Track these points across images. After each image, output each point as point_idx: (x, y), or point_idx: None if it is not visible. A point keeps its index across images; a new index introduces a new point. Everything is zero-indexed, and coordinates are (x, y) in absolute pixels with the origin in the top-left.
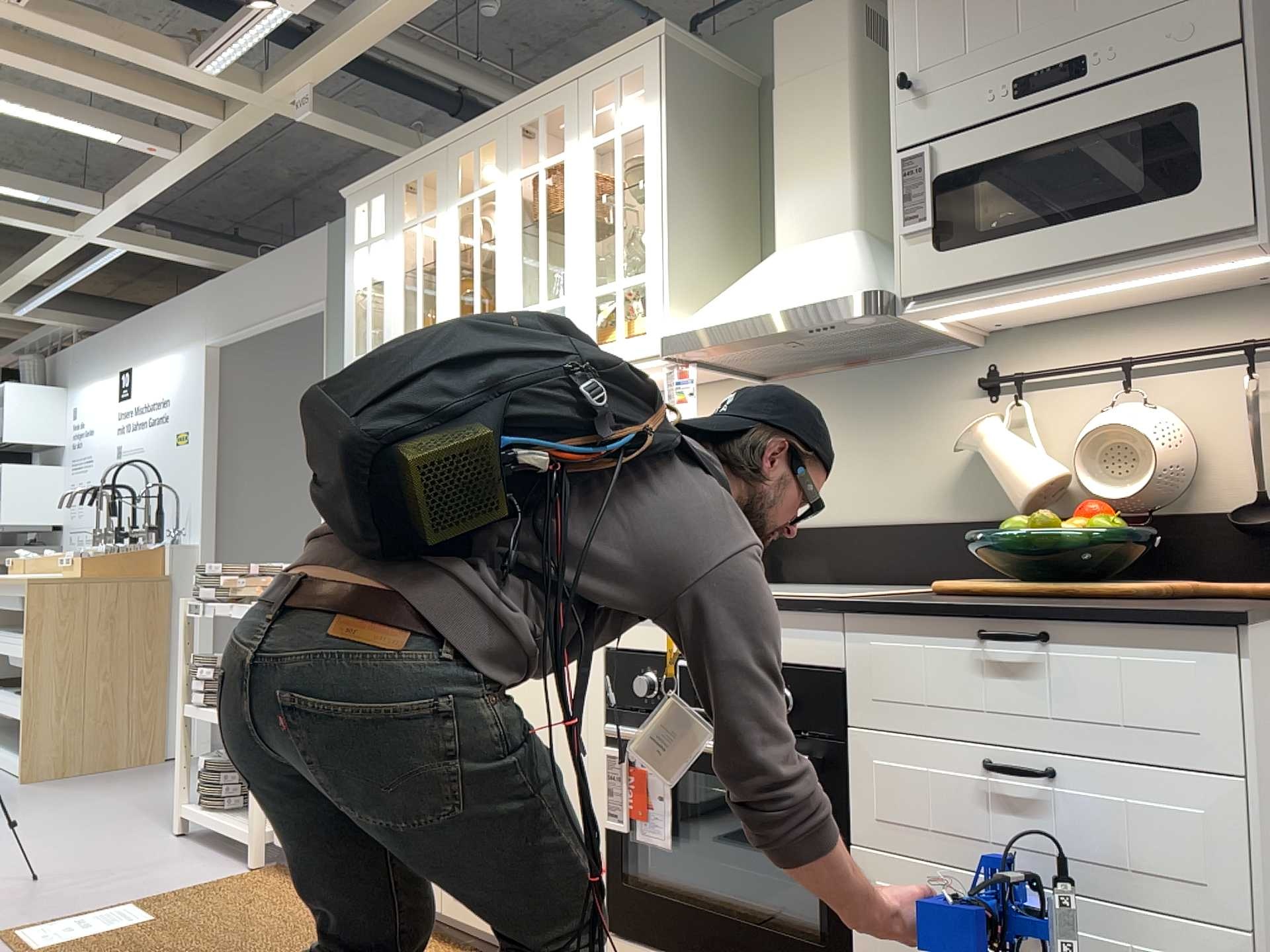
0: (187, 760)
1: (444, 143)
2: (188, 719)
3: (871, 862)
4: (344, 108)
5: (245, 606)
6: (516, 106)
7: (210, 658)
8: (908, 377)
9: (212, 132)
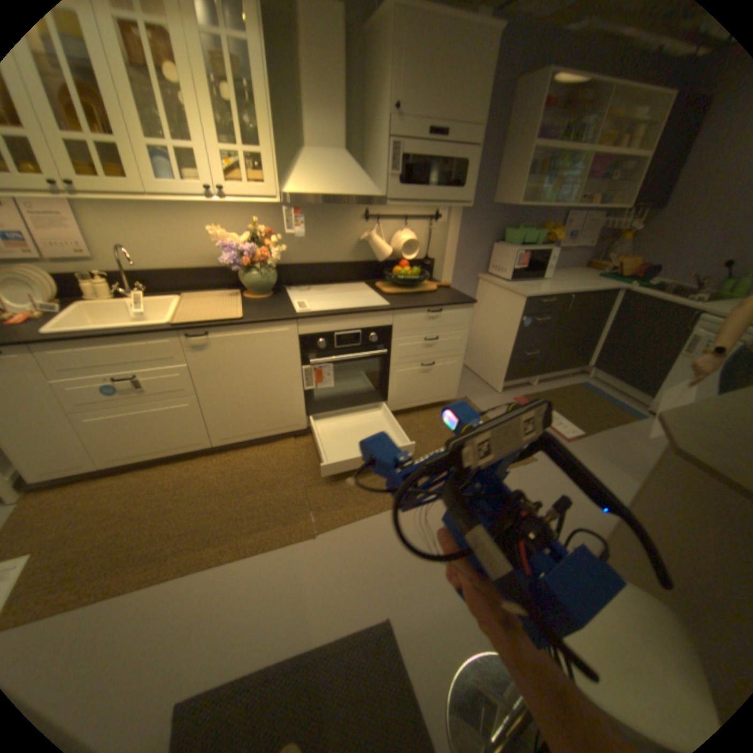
0: None
1: None
2: None
3: (394, 369)
4: None
5: None
6: None
7: None
8: (339, 210)
9: None
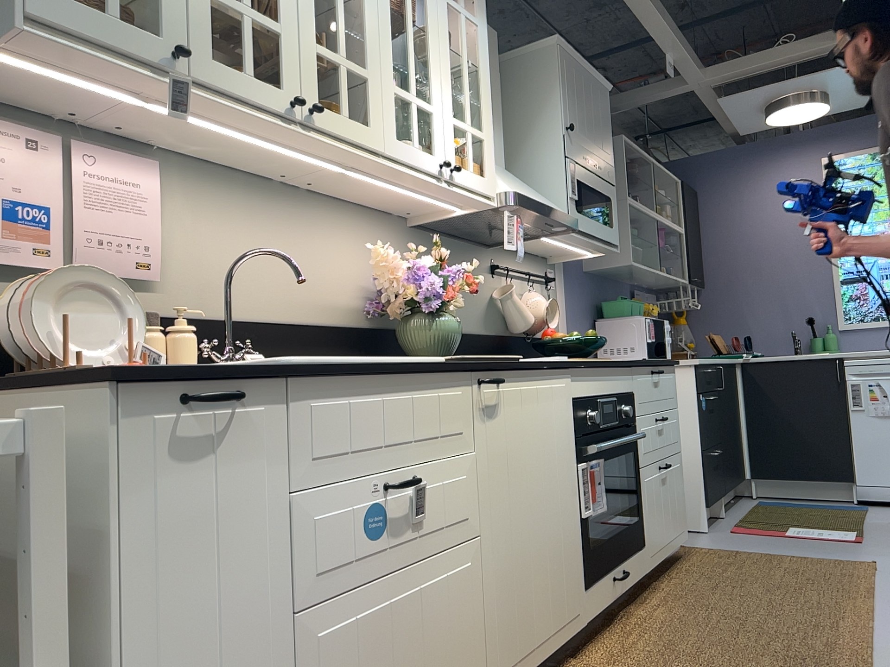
0: None
1: None
2: None
3: (644, 472)
4: None
5: None
6: None
7: None
8: (470, 253)
9: None
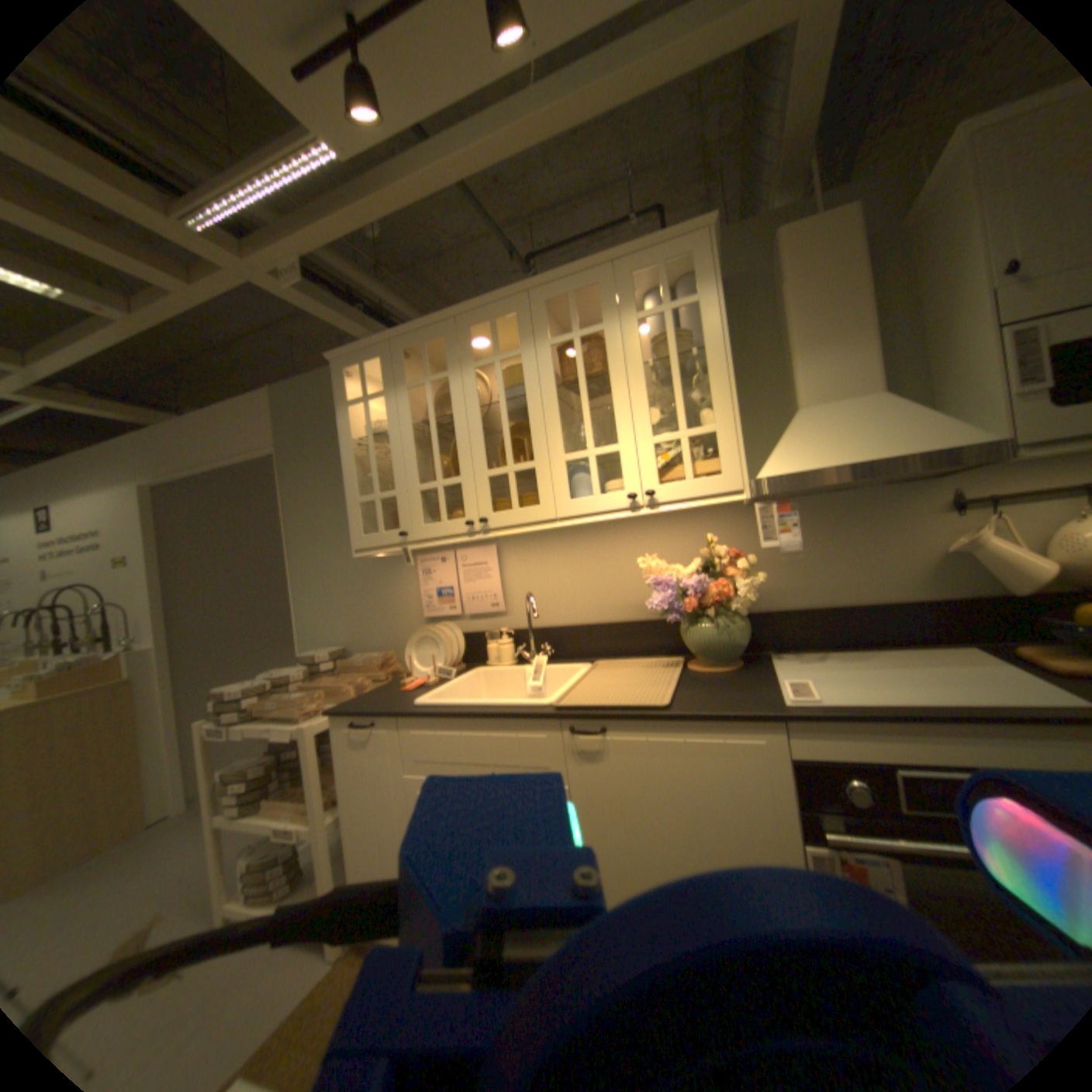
0: (219, 866)
1: (451, 312)
2: (215, 831)
3: None
4: (307, 281)
5: (285, 729)
6: (539, 280)
7: (231, 771)
8: (884, 499)
9: (167, 292)
